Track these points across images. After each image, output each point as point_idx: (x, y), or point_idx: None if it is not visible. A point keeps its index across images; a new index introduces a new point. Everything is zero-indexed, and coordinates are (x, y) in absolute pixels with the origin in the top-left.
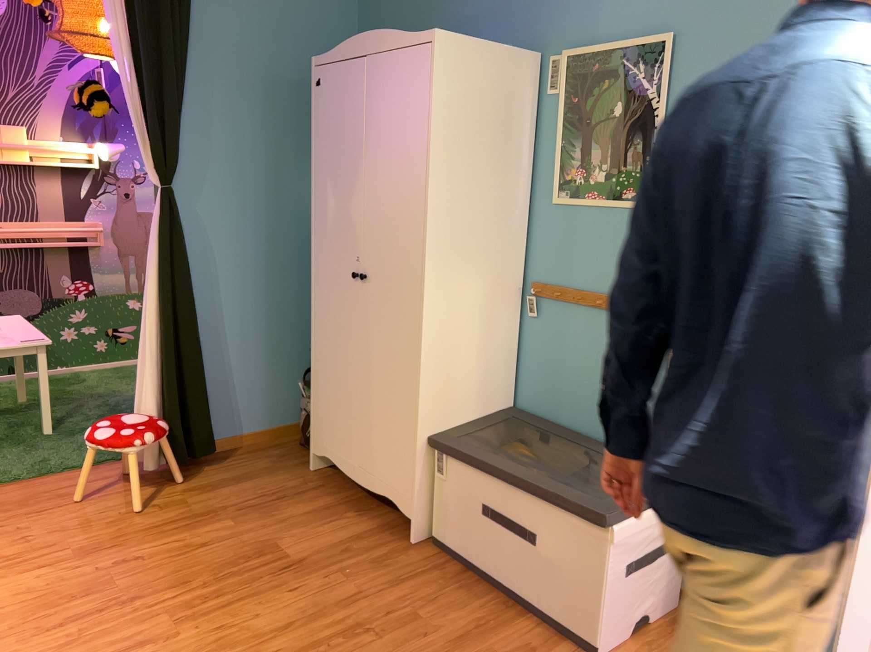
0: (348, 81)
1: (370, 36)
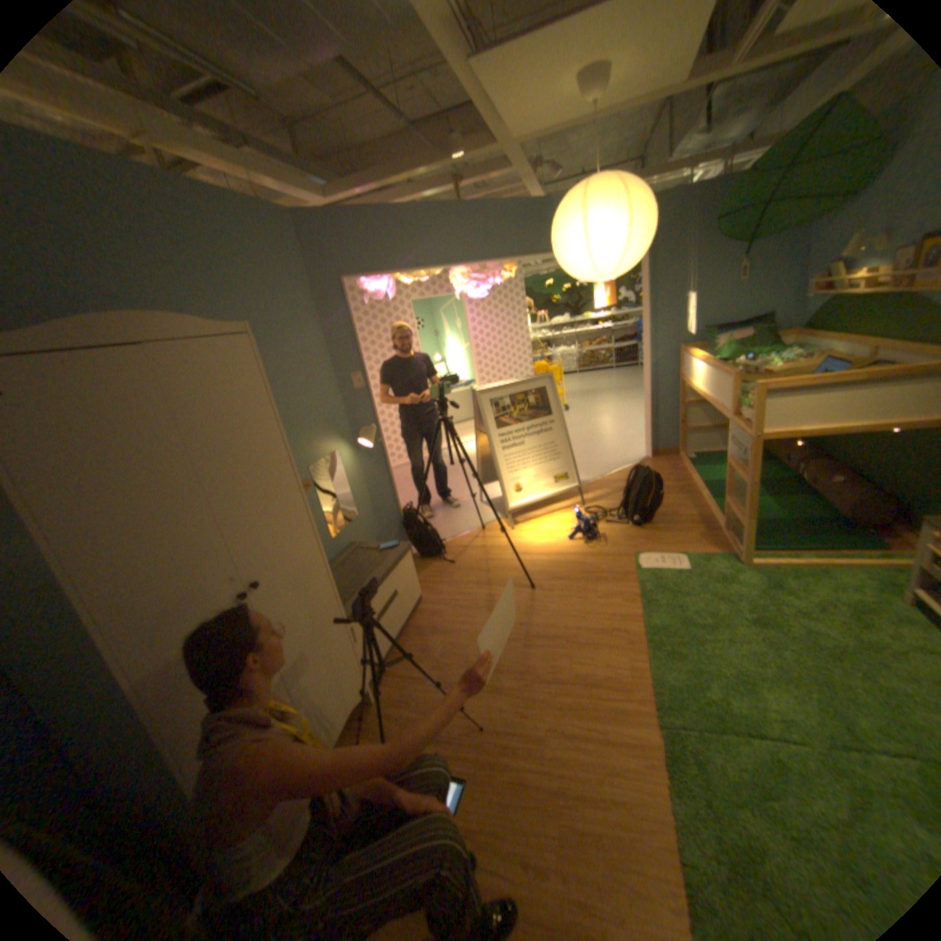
0: (109, 379)
1: (138, 318)
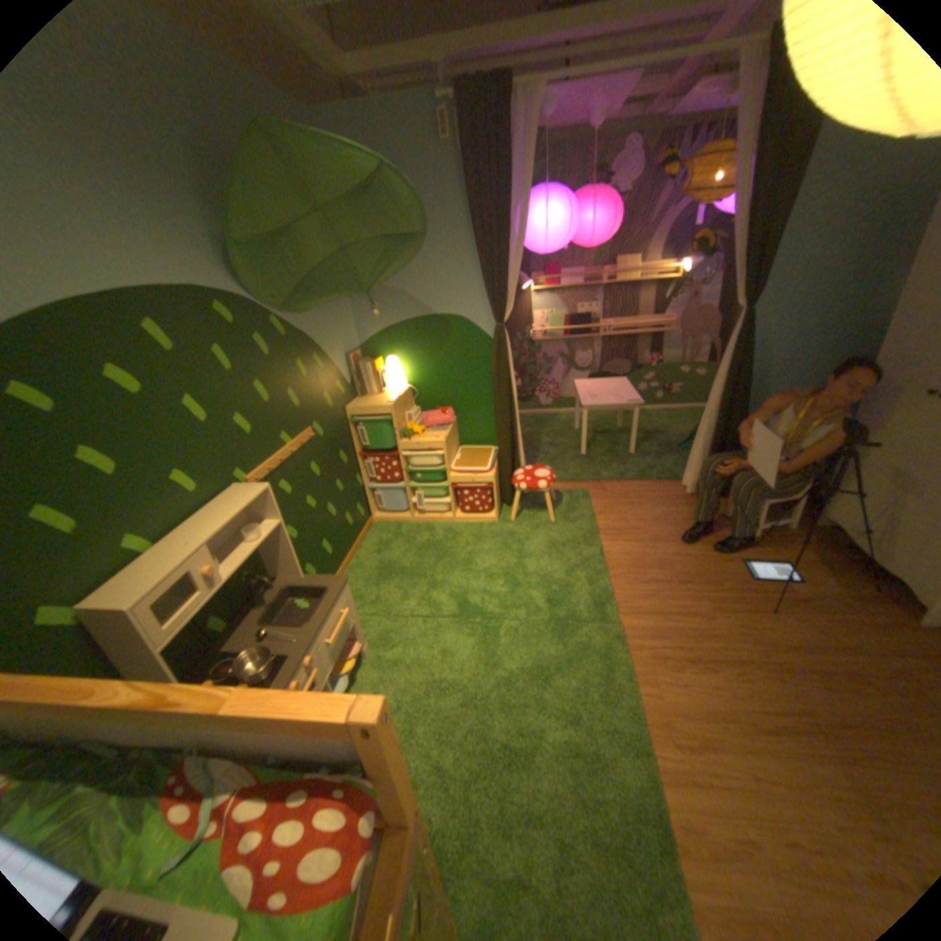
0: None
1: None
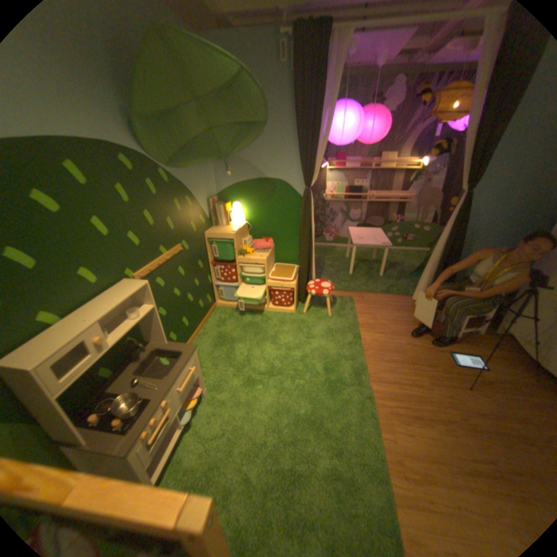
0: None
1: None
